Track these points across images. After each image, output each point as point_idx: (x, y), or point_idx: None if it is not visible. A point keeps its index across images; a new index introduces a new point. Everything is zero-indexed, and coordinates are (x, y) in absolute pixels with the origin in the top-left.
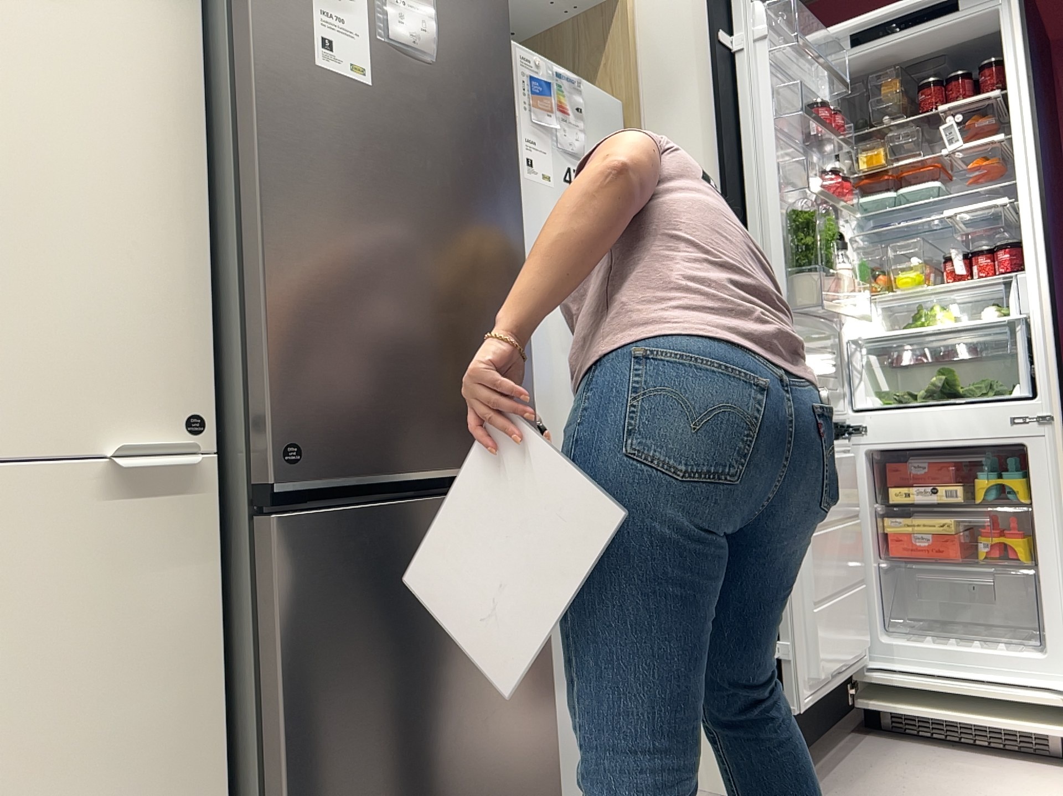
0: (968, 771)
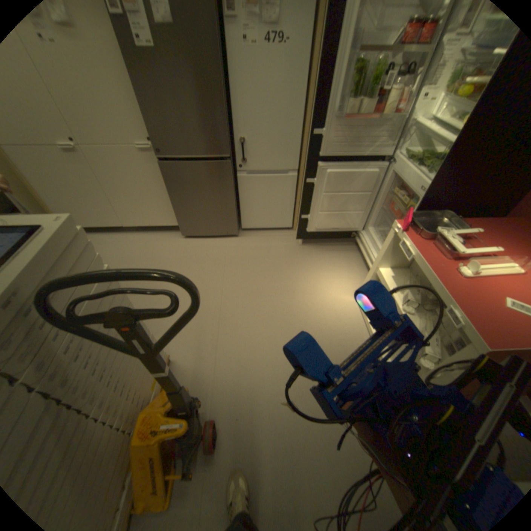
0: (350, 266)
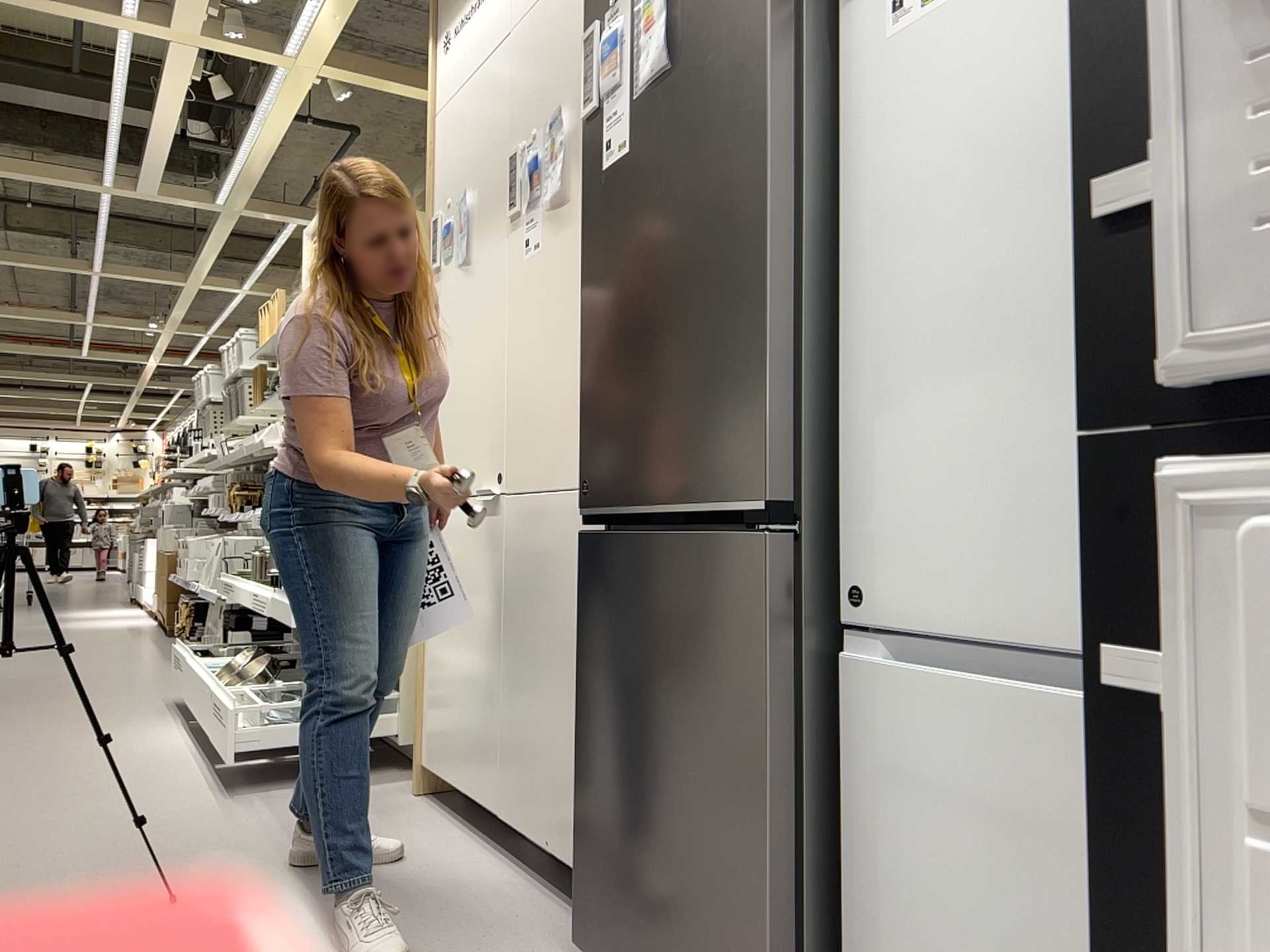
0: None
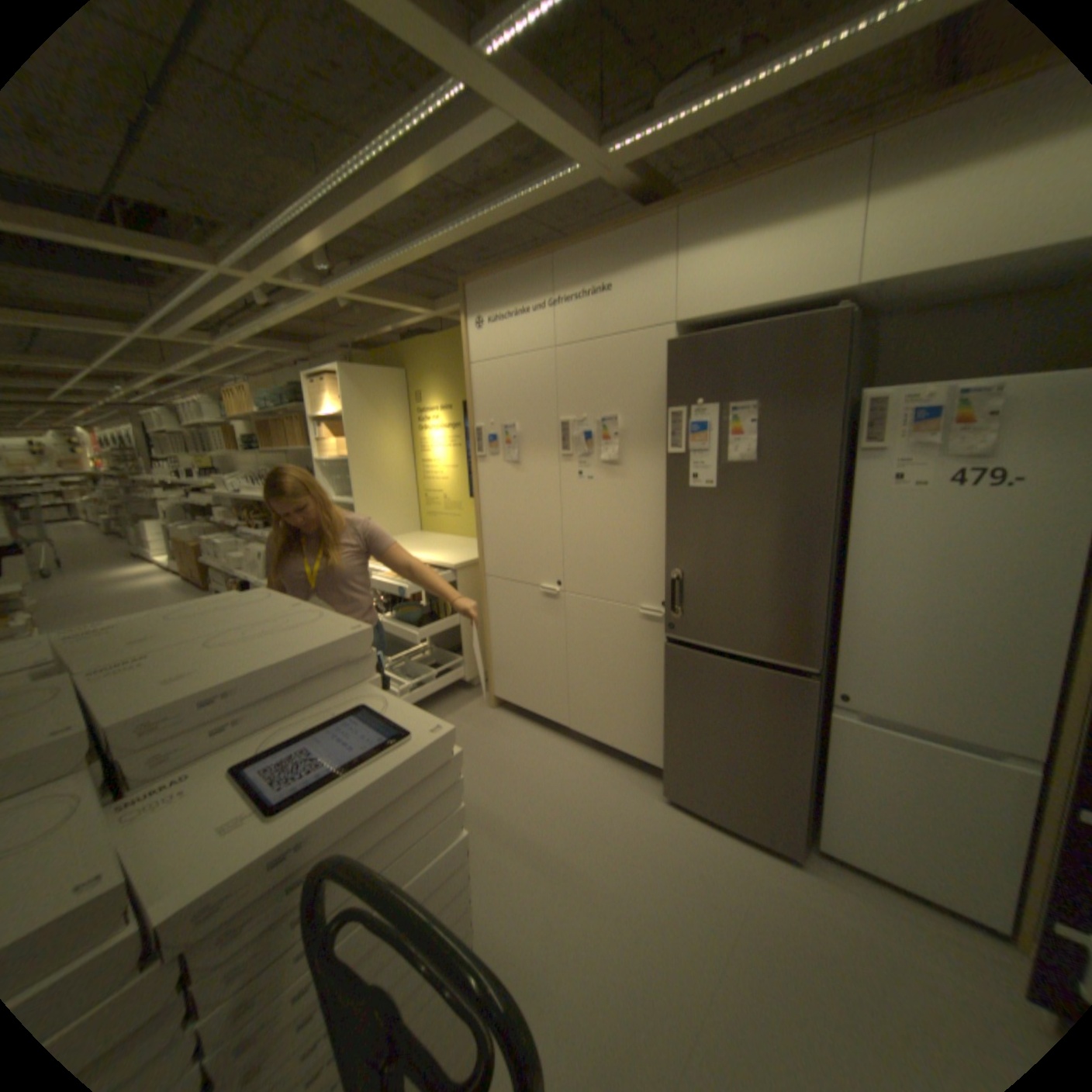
0: None
